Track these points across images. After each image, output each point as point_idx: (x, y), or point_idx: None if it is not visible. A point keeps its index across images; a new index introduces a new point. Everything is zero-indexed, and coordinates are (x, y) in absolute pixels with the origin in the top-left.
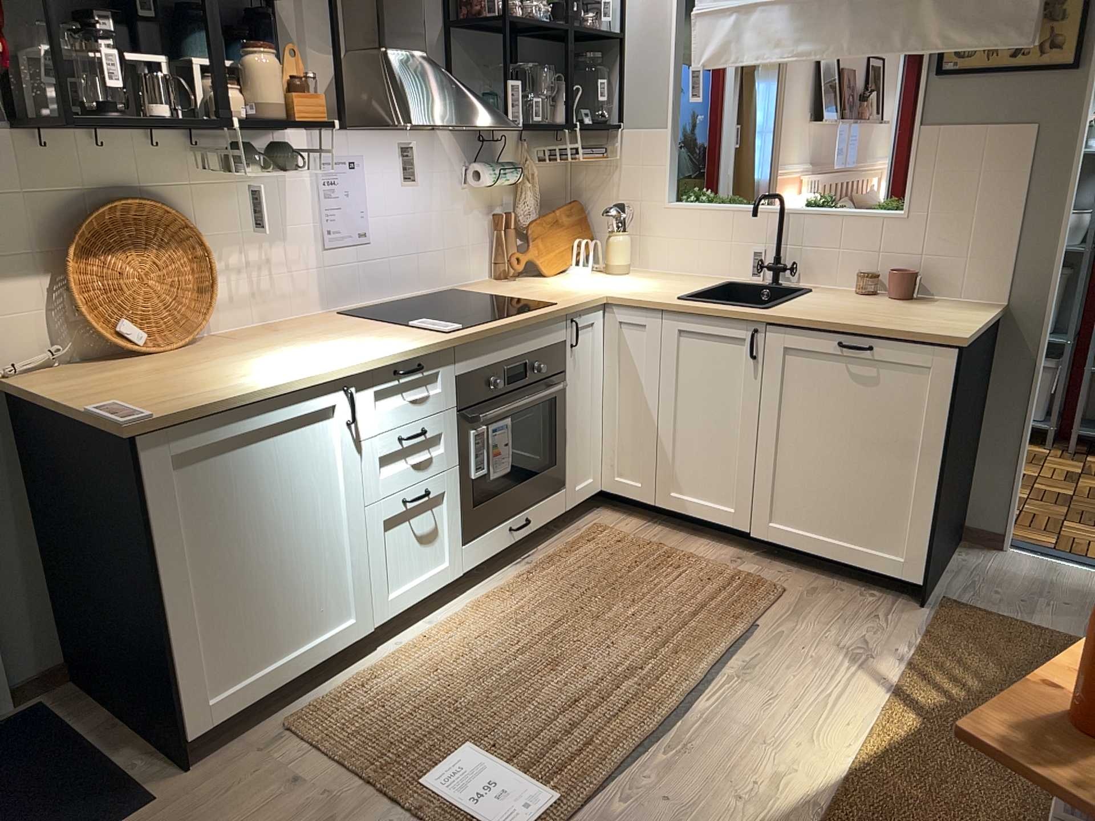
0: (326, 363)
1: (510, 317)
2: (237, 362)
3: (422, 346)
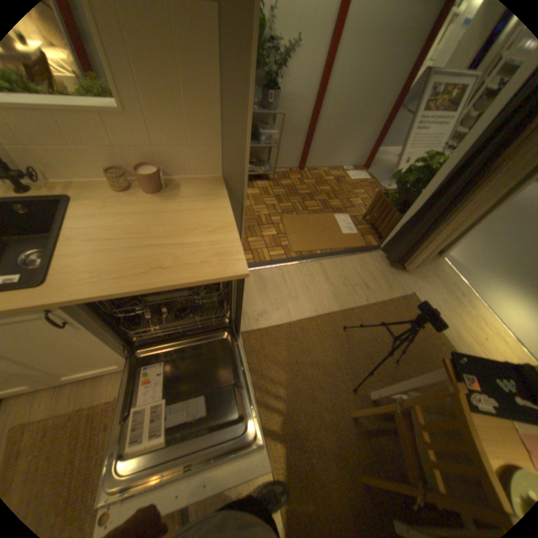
0: None
1: None
2: None
3: None
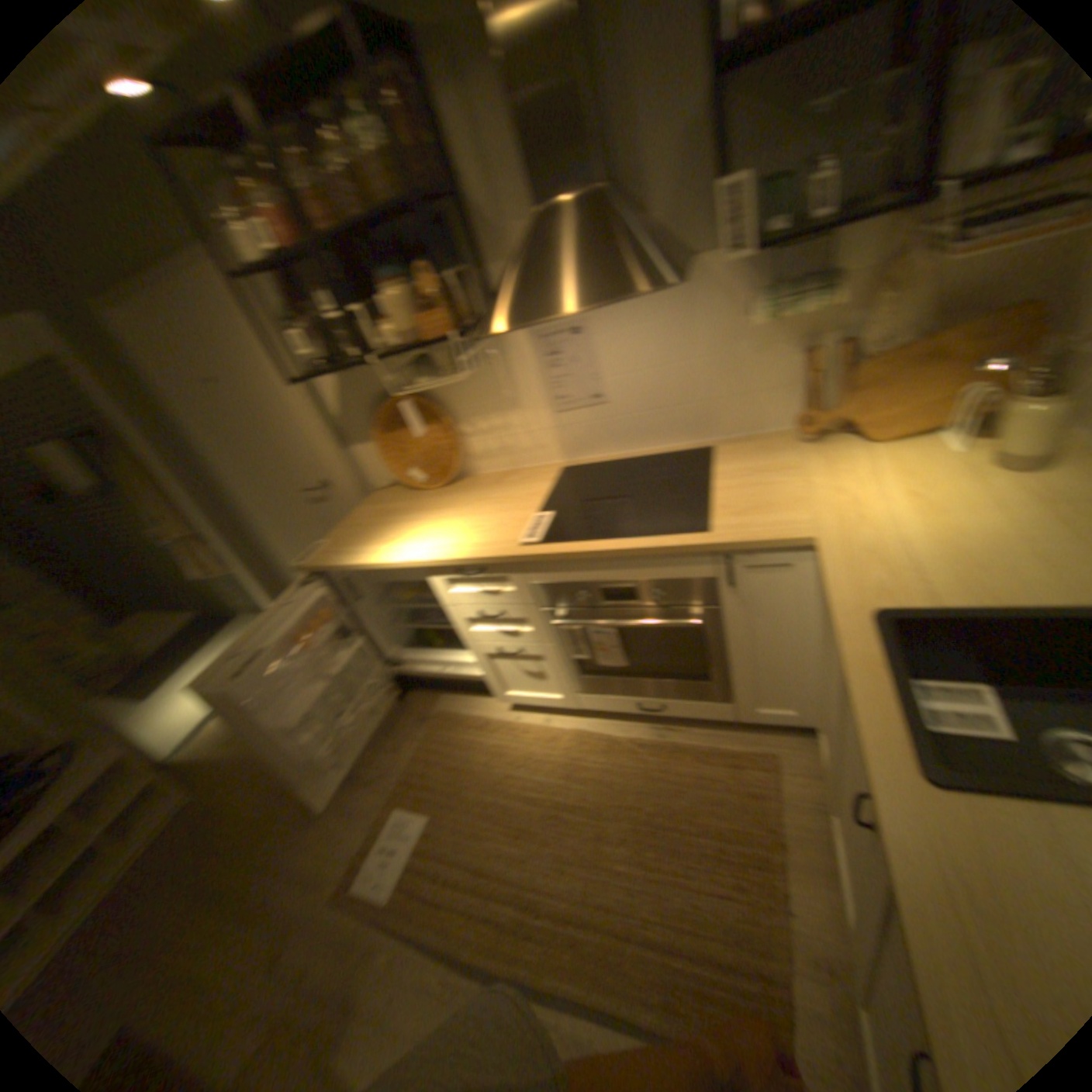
0: (408, 550)
1: (603, 542)
2: (409, 520)
3: (472, 557)
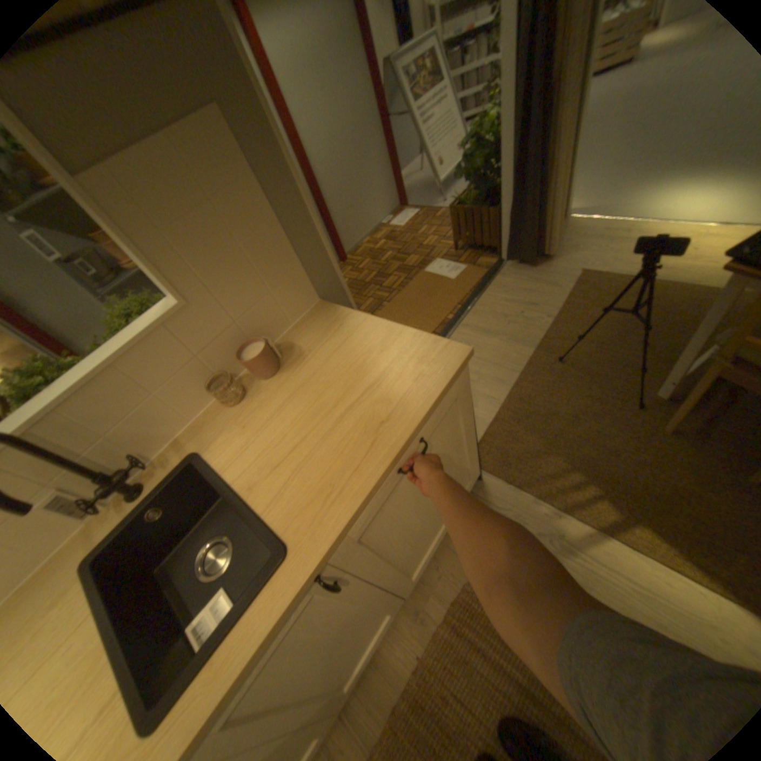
0: None
1: None
2: None
3: None
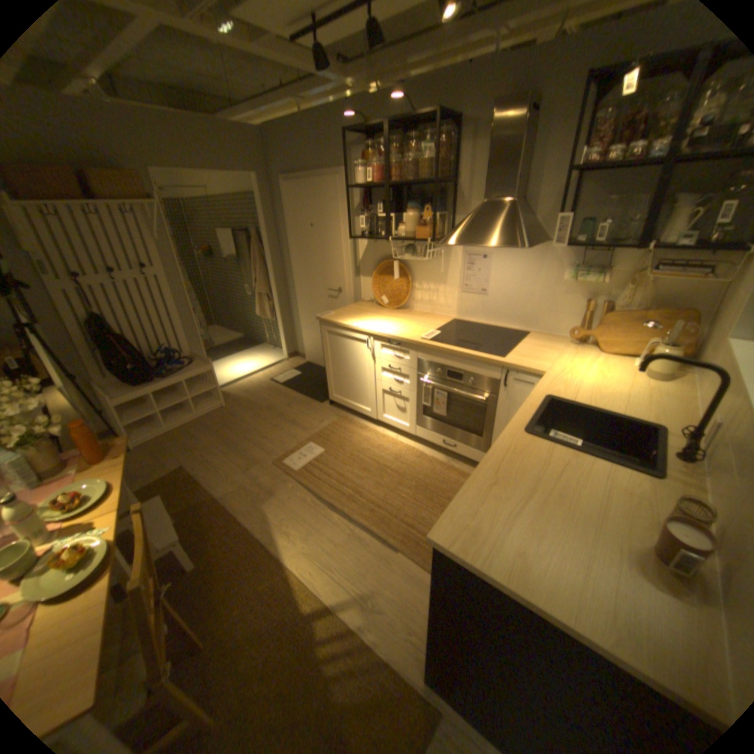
0: (372, 327)
1: (458, 349)
2: (376, 317)
3: (399, 337)
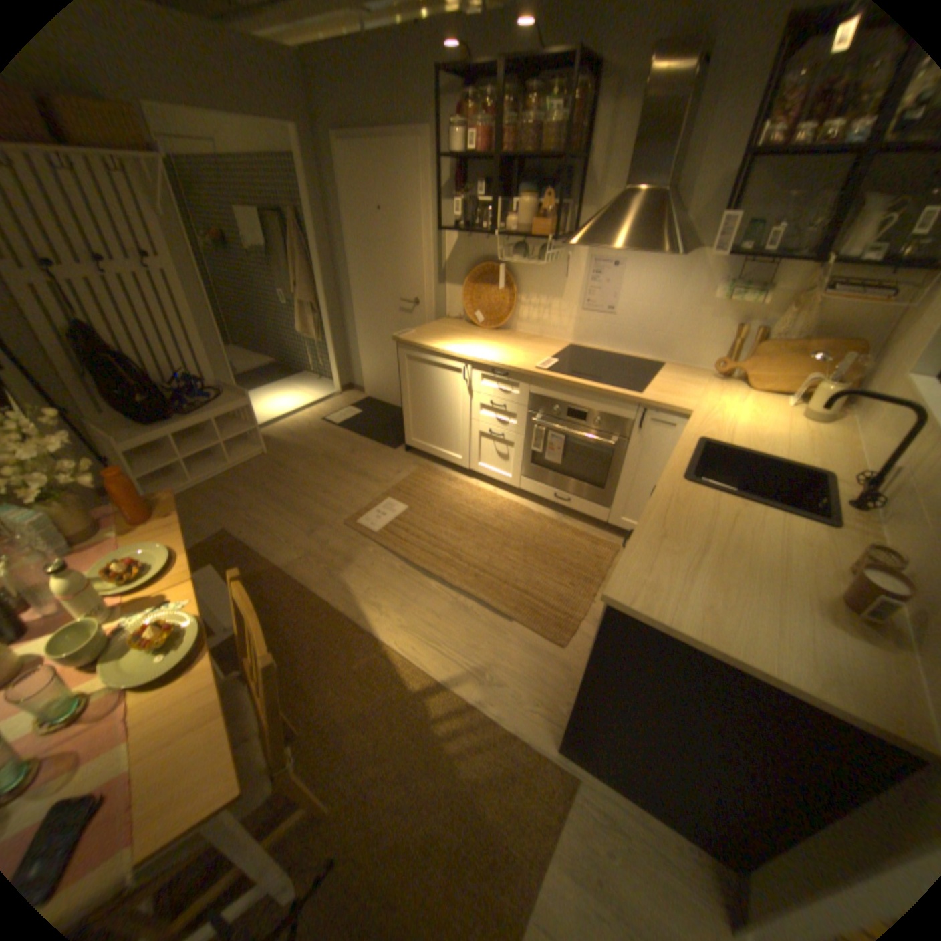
0: (470, 351)
1: (584, 381)
2: (472, 339)
3: (507, 365)
